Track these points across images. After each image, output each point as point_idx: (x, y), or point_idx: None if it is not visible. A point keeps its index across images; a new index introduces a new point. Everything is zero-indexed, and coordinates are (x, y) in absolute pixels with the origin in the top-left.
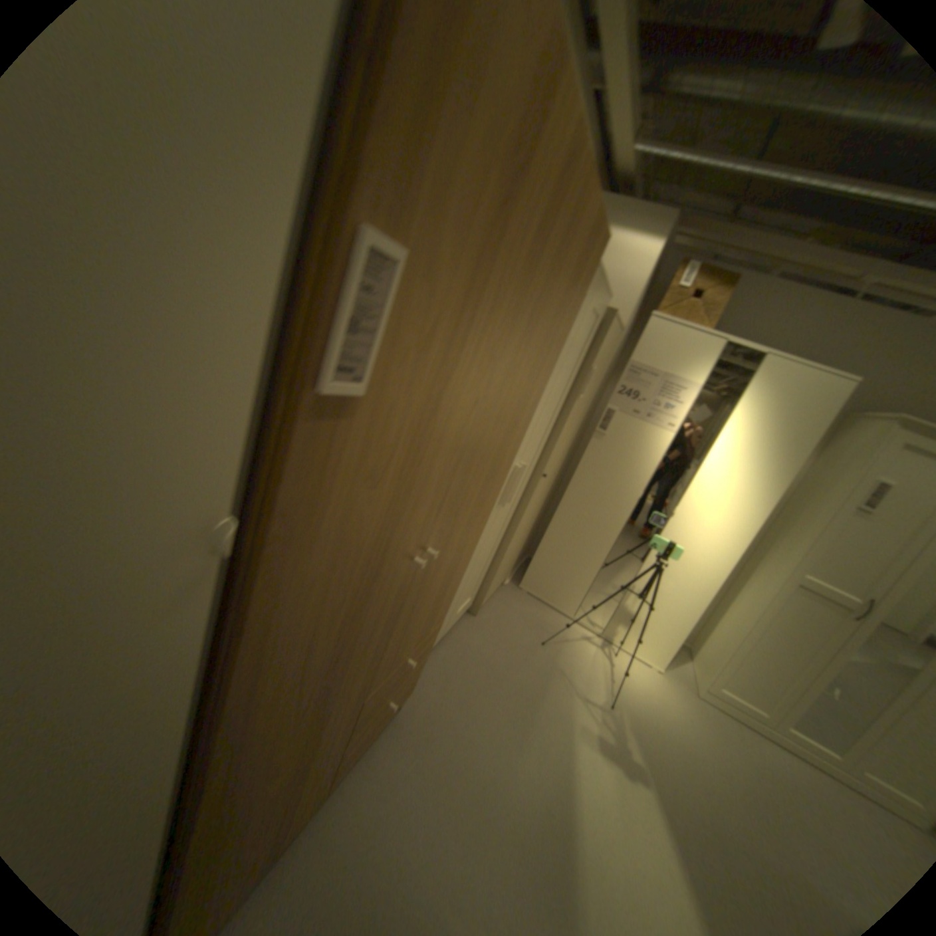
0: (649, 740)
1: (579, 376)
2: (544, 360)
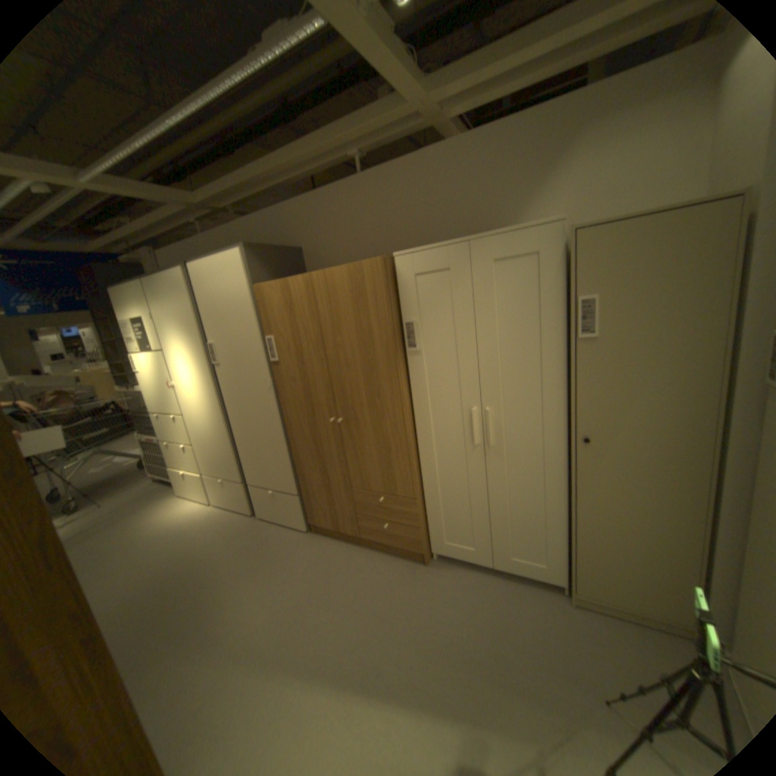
0: None
1: (569, 314)
2: (369, 335)
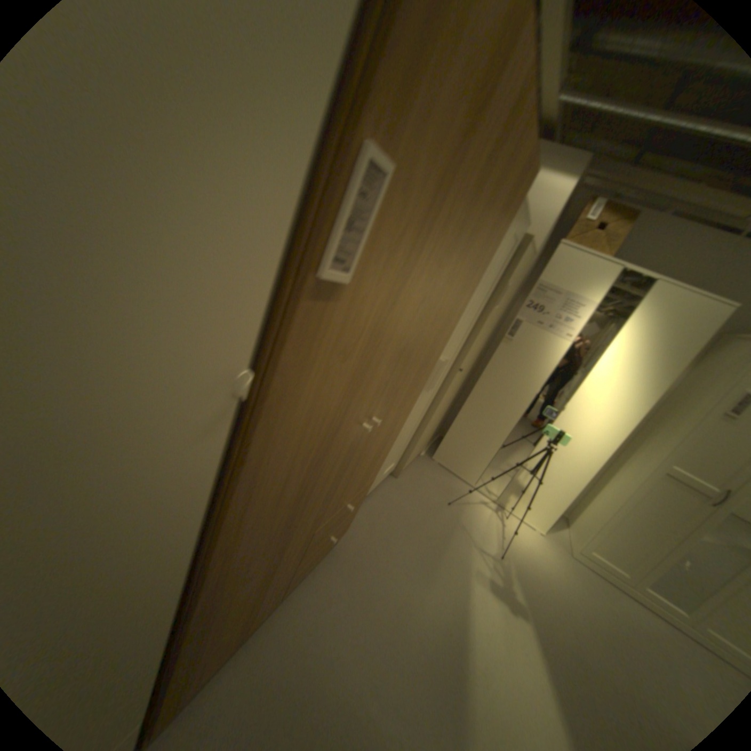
0: (530, 585)
1: (496, 290)
2: (475, 272)
